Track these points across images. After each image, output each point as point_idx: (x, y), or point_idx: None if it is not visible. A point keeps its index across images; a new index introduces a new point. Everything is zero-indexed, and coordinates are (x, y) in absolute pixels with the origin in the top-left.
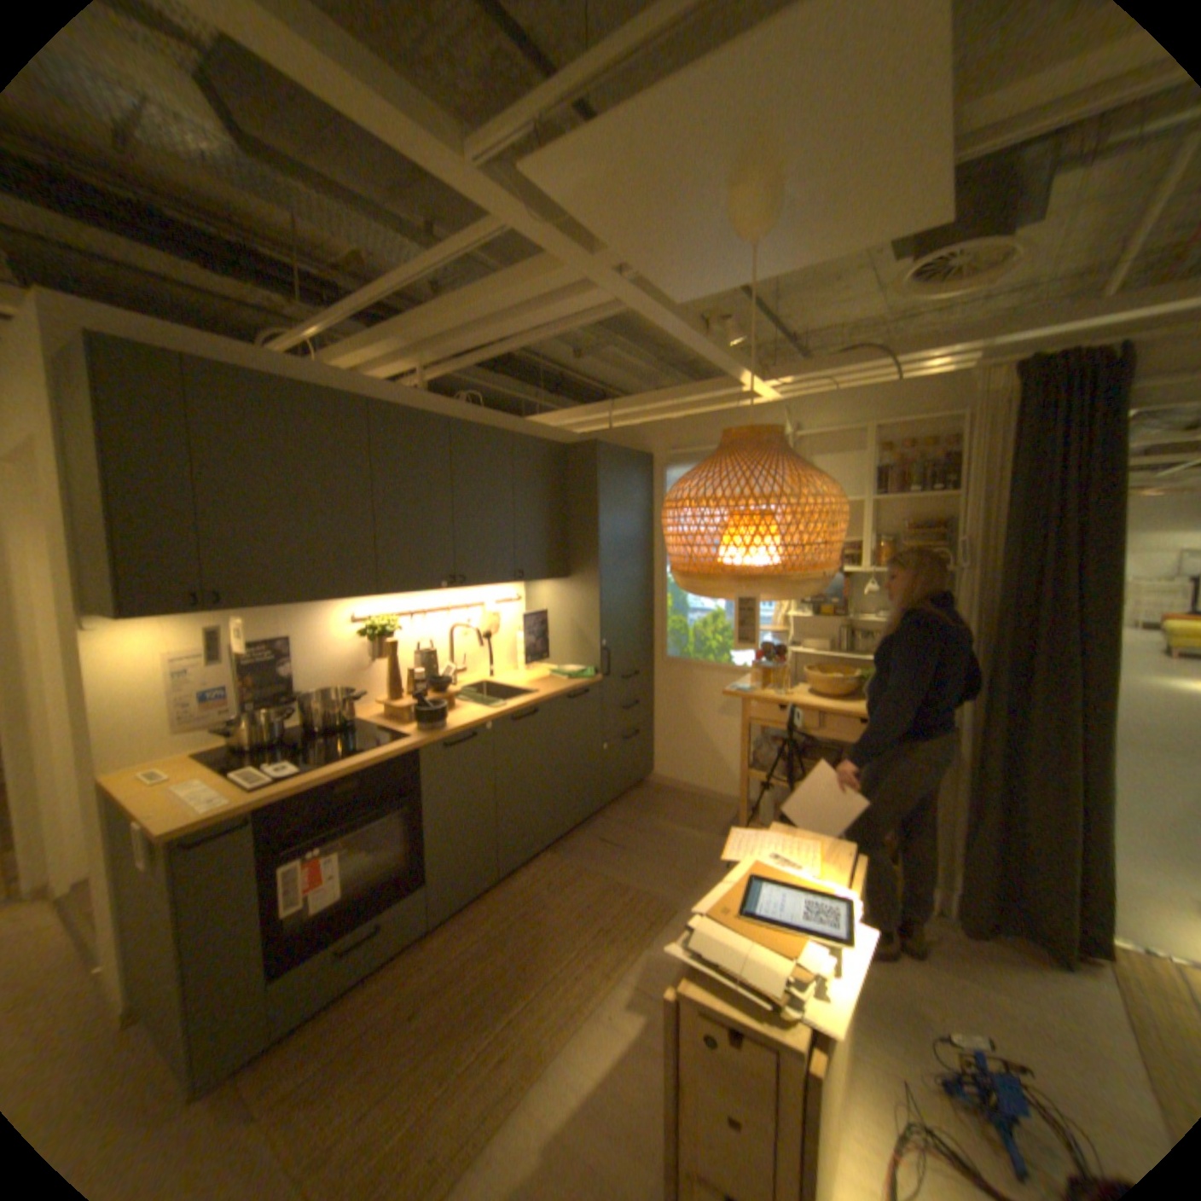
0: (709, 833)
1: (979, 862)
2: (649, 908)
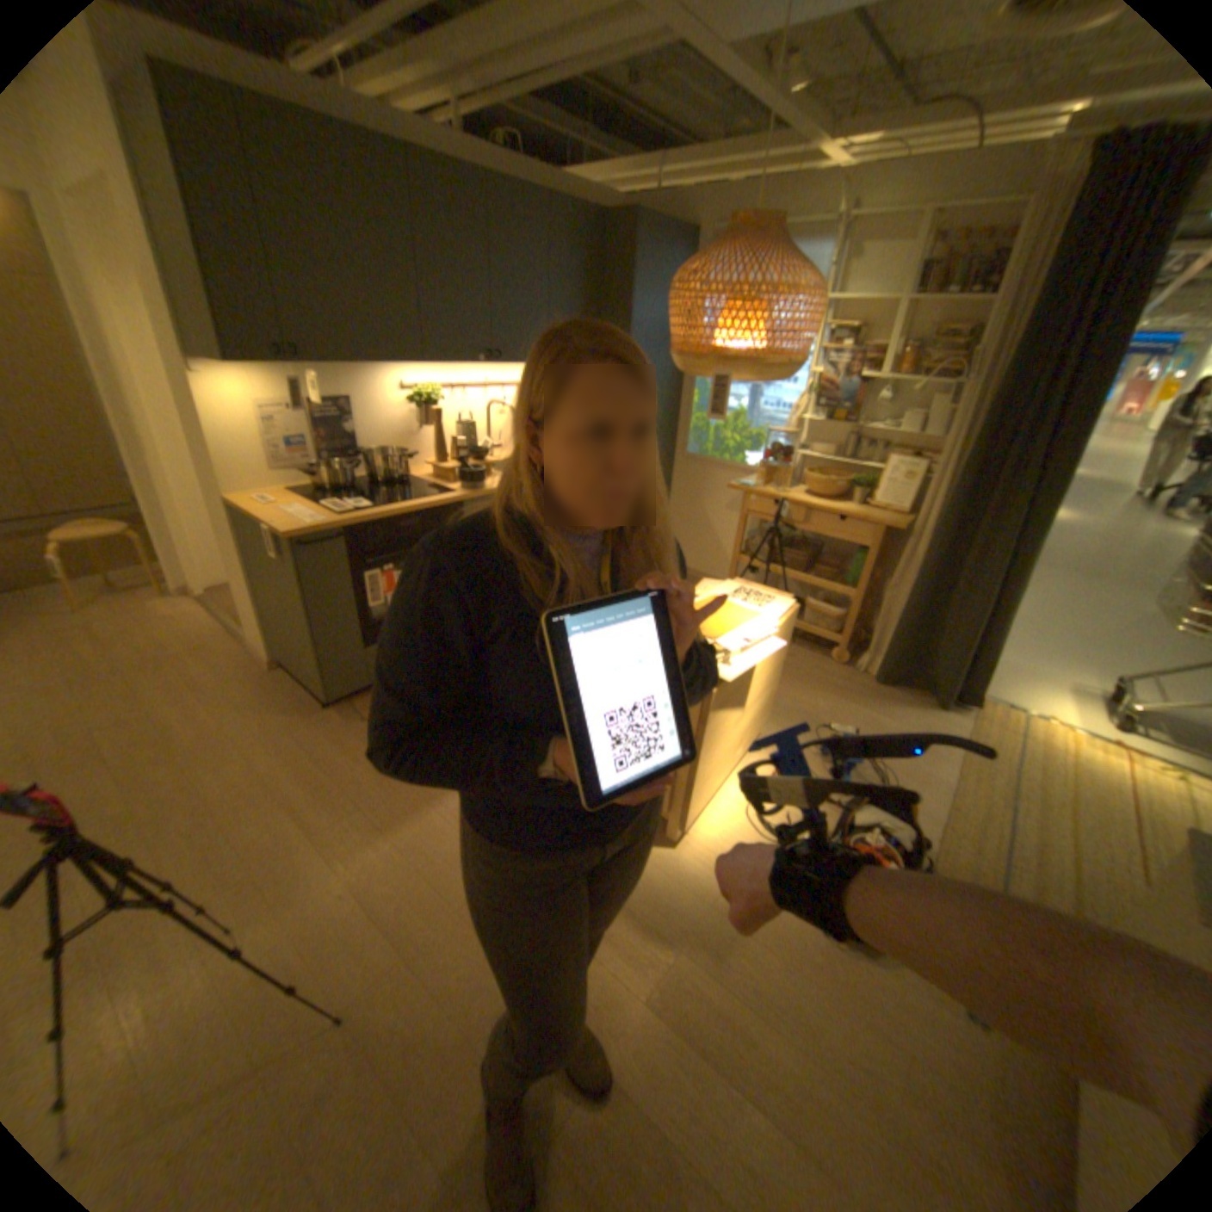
0: None
1: (902, 633)
2: None
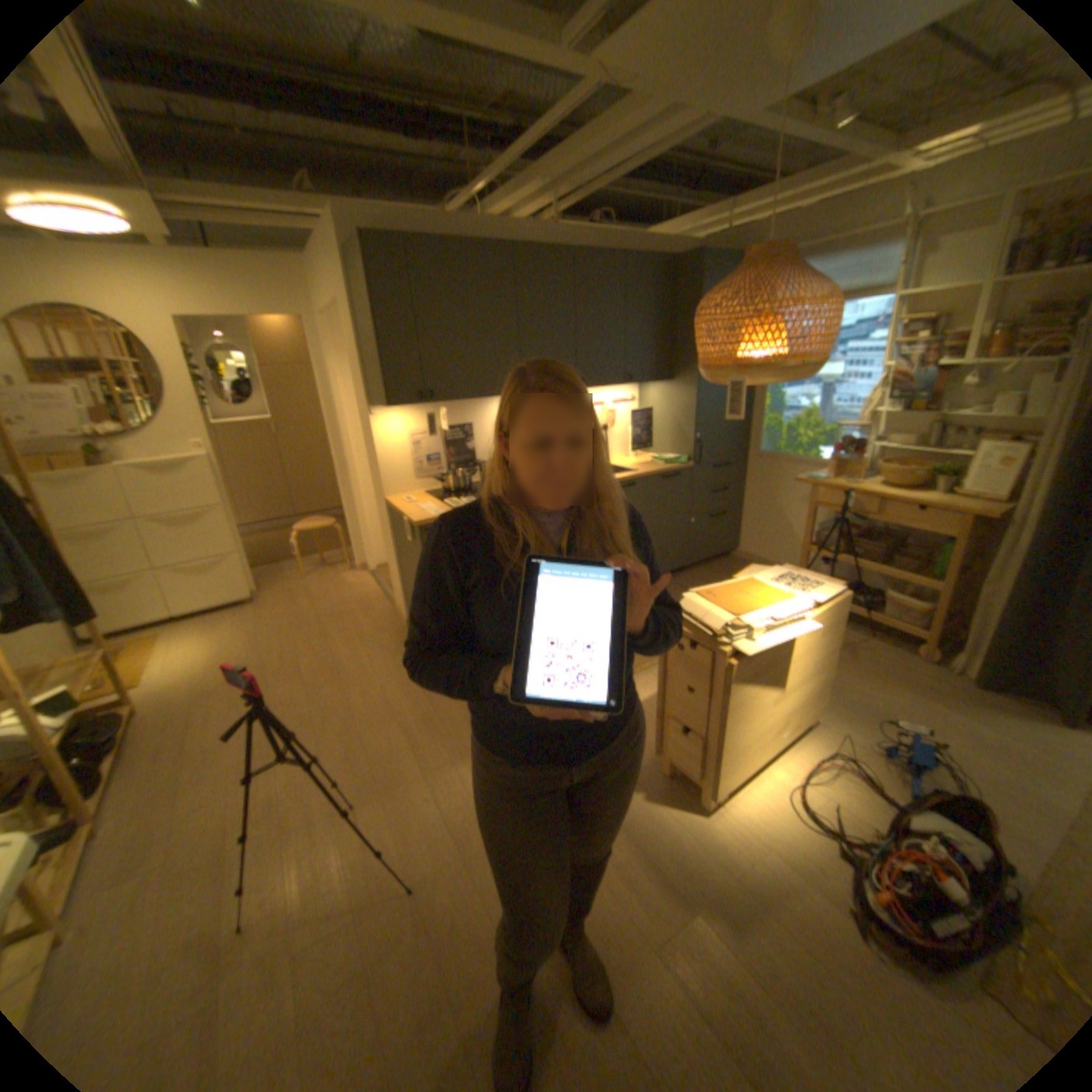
0: None
1: (1005, 632)
2: None
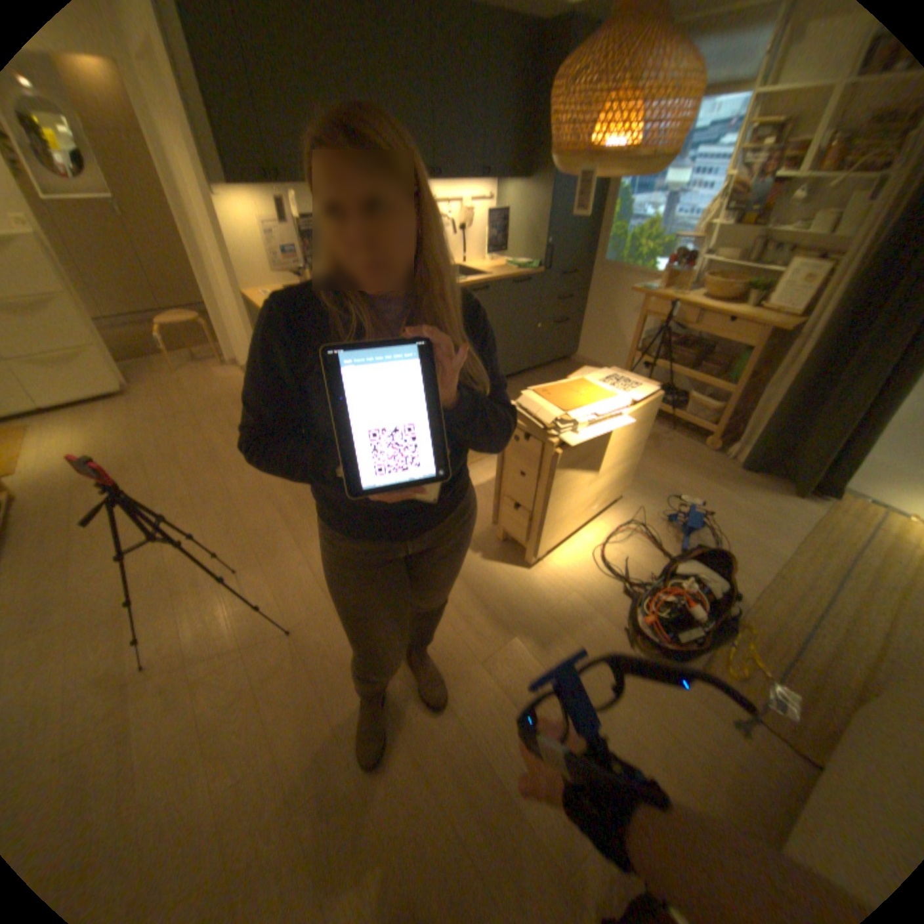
0: None
1: (773, 427)
2: None
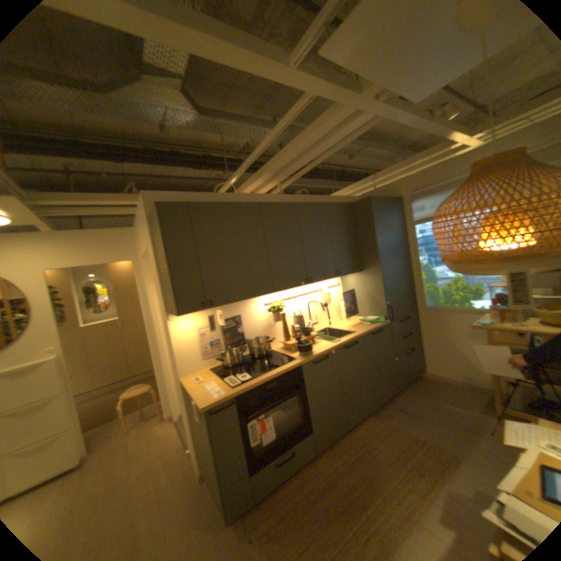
0: (472, 410)
1: None
2: (441, 456)
